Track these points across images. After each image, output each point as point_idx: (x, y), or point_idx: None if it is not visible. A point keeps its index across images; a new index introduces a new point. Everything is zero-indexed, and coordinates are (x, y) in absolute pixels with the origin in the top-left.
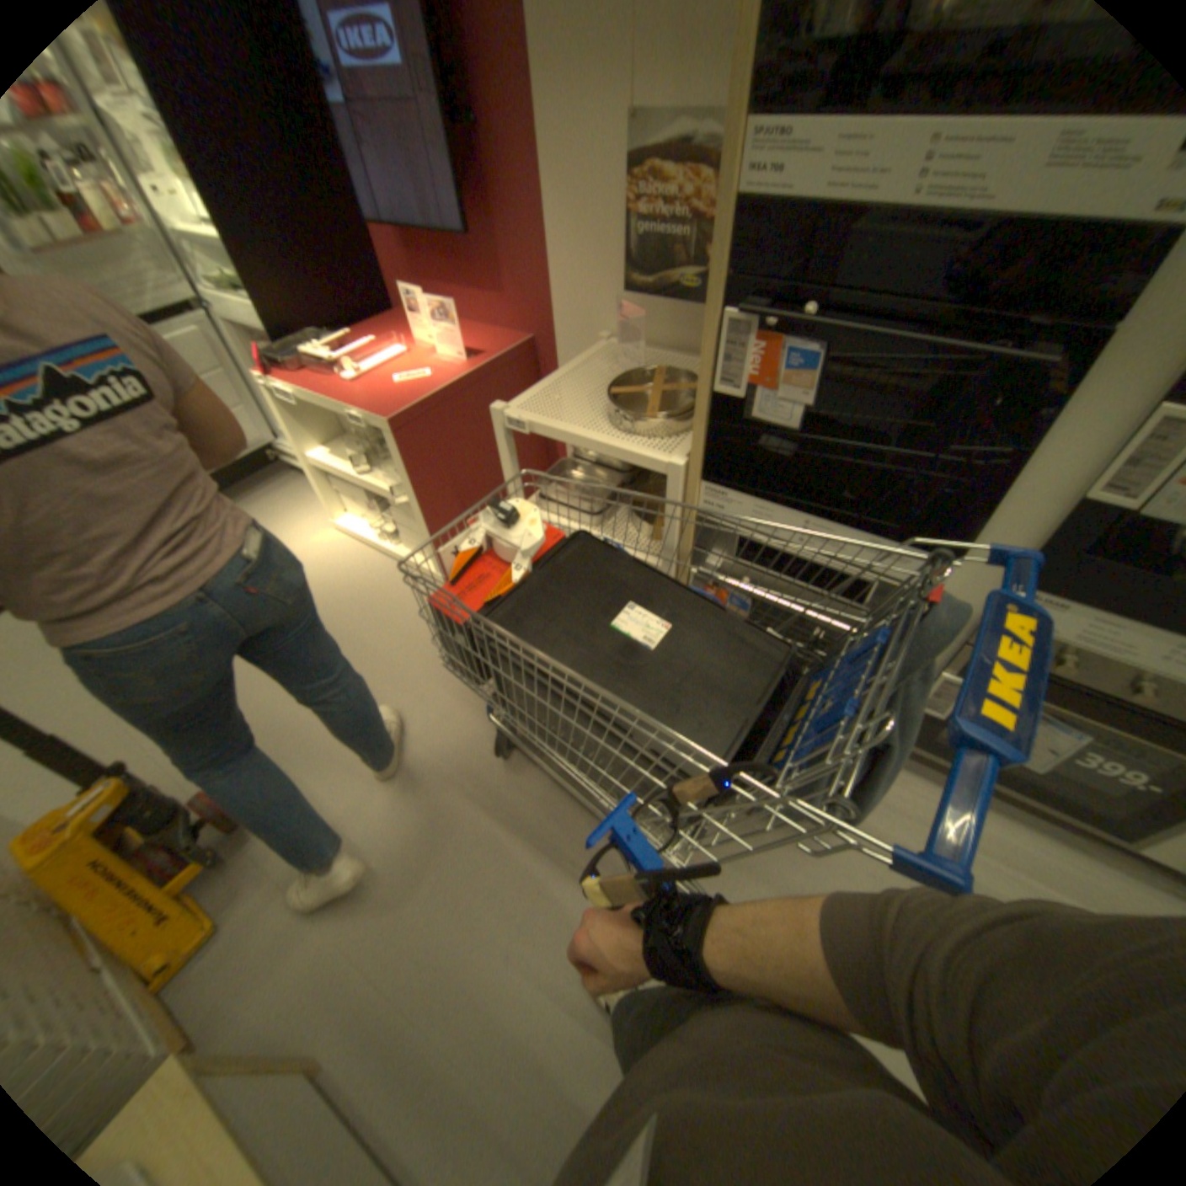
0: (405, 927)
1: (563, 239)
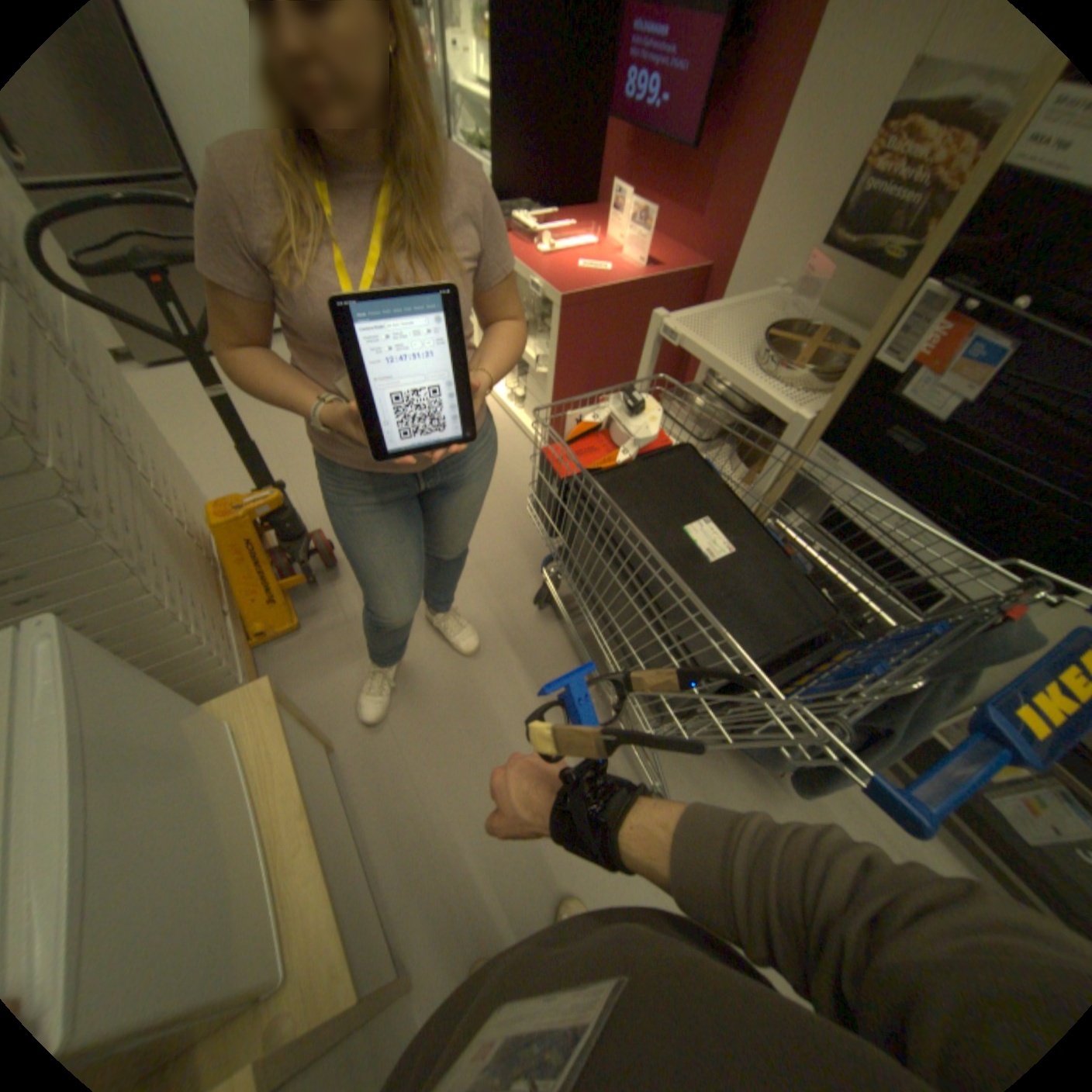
0: (422, 691)
1: (785, 177)
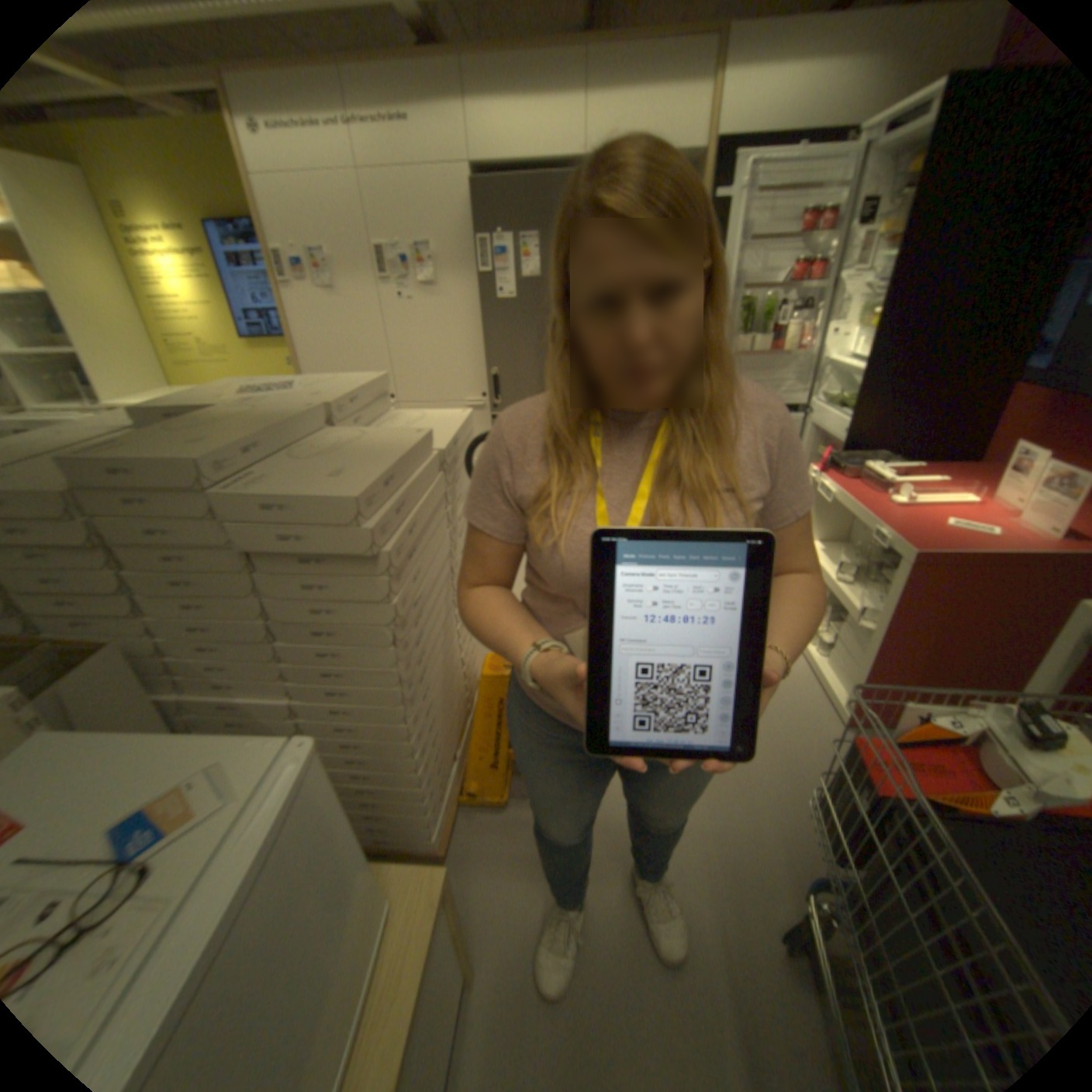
0: (592, 980)
1: None
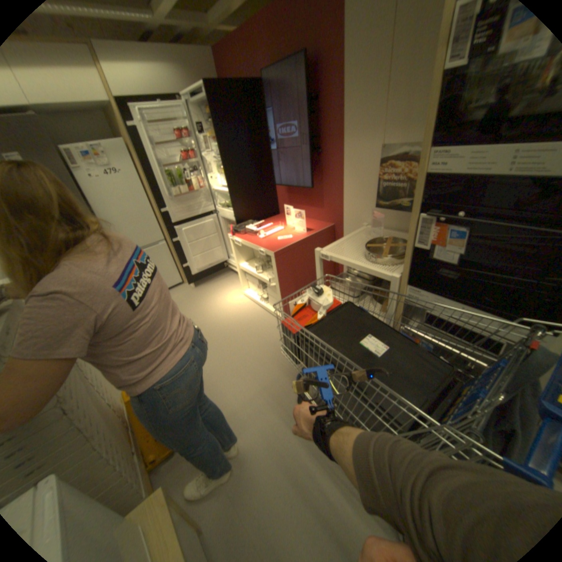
0: (247, 476)
1: (351, 189)
